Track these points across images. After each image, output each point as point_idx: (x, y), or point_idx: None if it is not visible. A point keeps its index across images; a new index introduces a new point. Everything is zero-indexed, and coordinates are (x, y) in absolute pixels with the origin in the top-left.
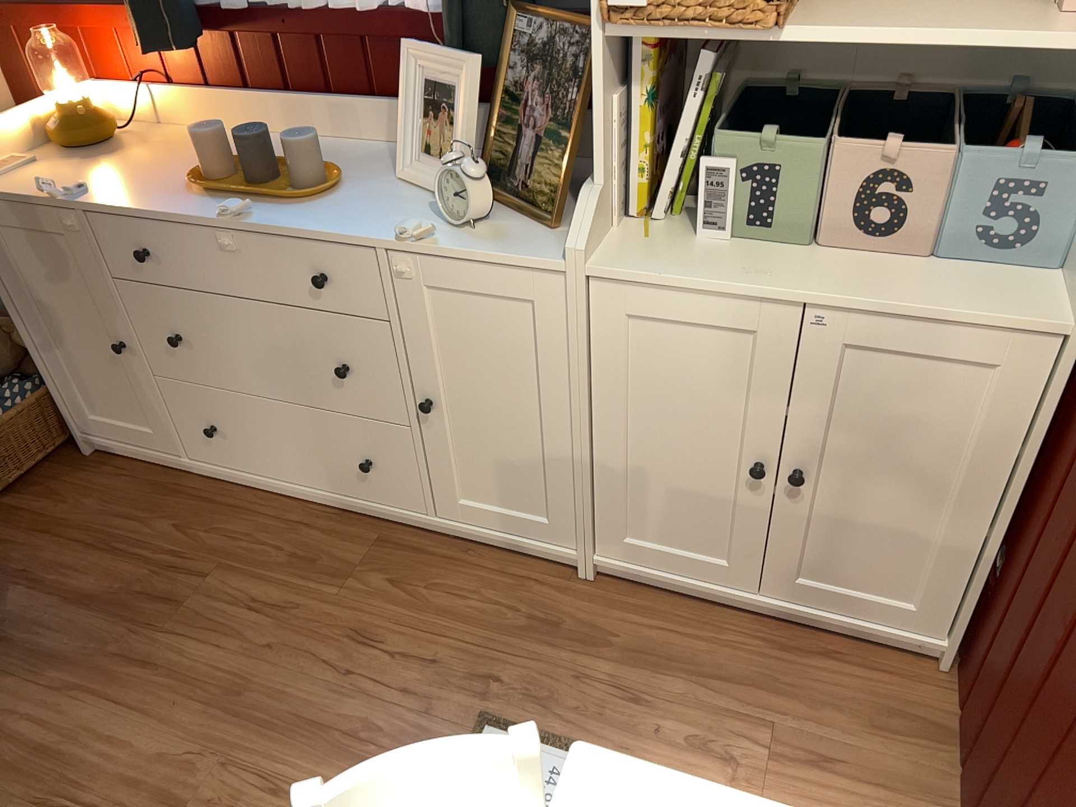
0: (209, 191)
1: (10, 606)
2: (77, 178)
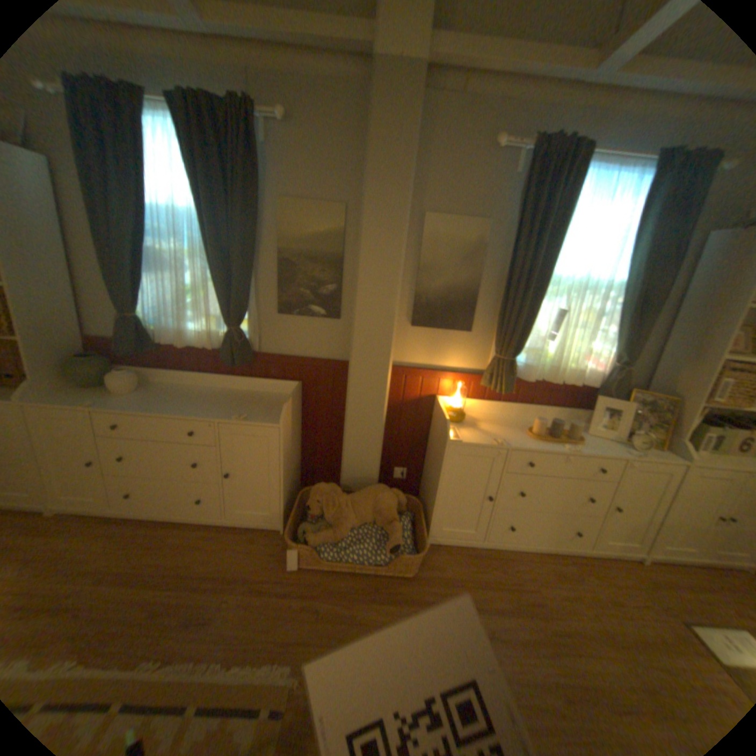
0: (544, 441)
1: (485, 626)
2: (485, 436)
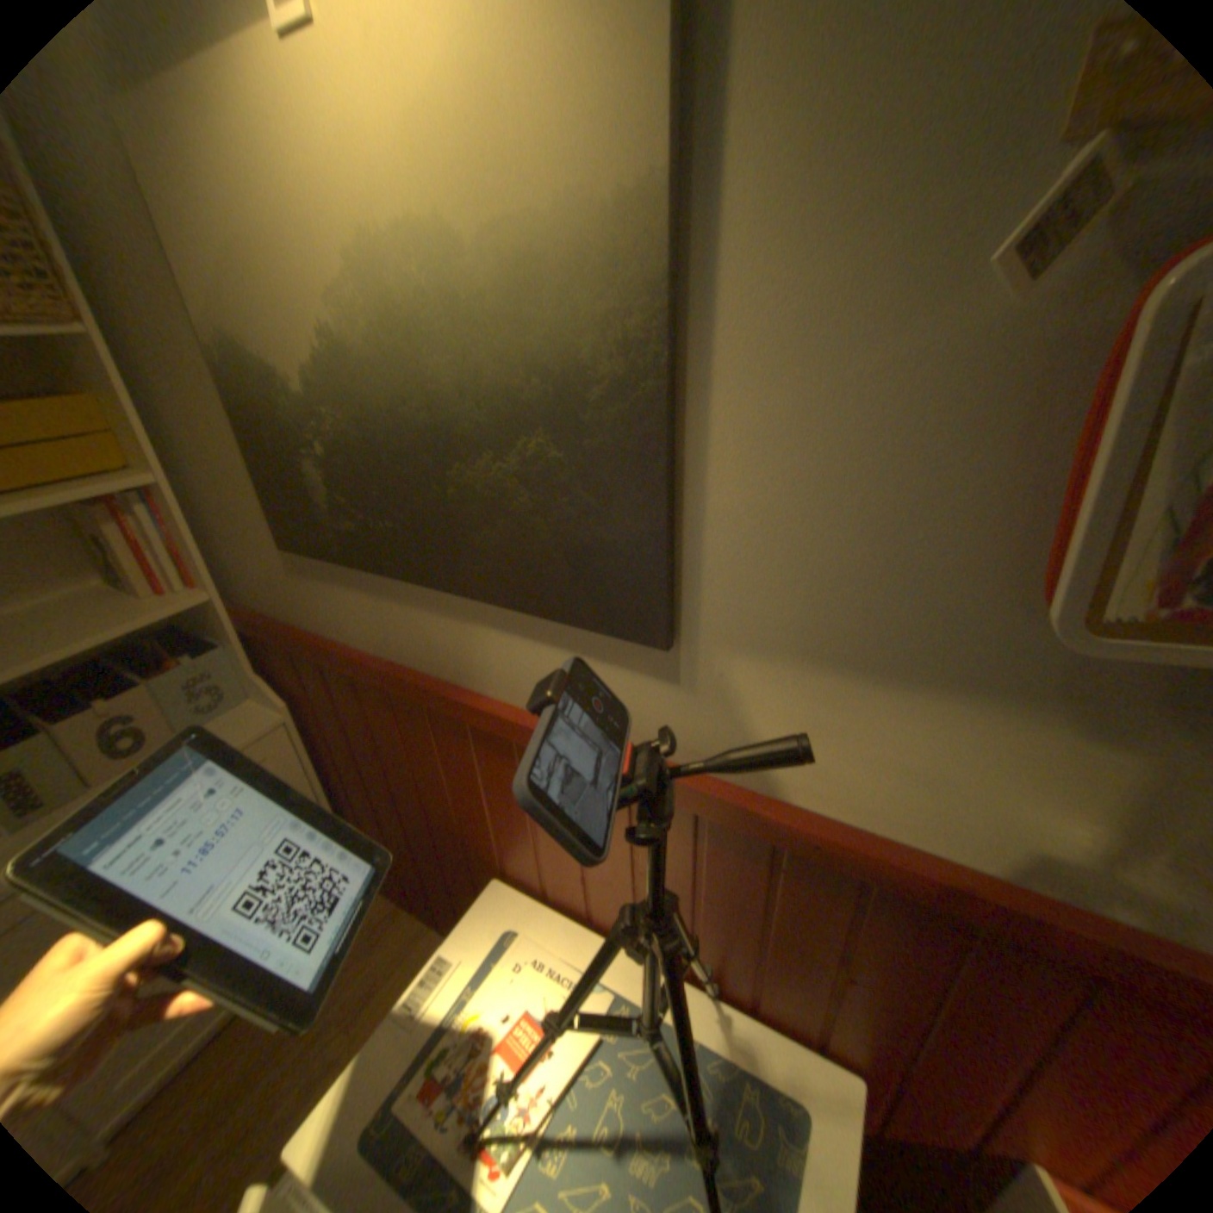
0: None
1: None
2: None
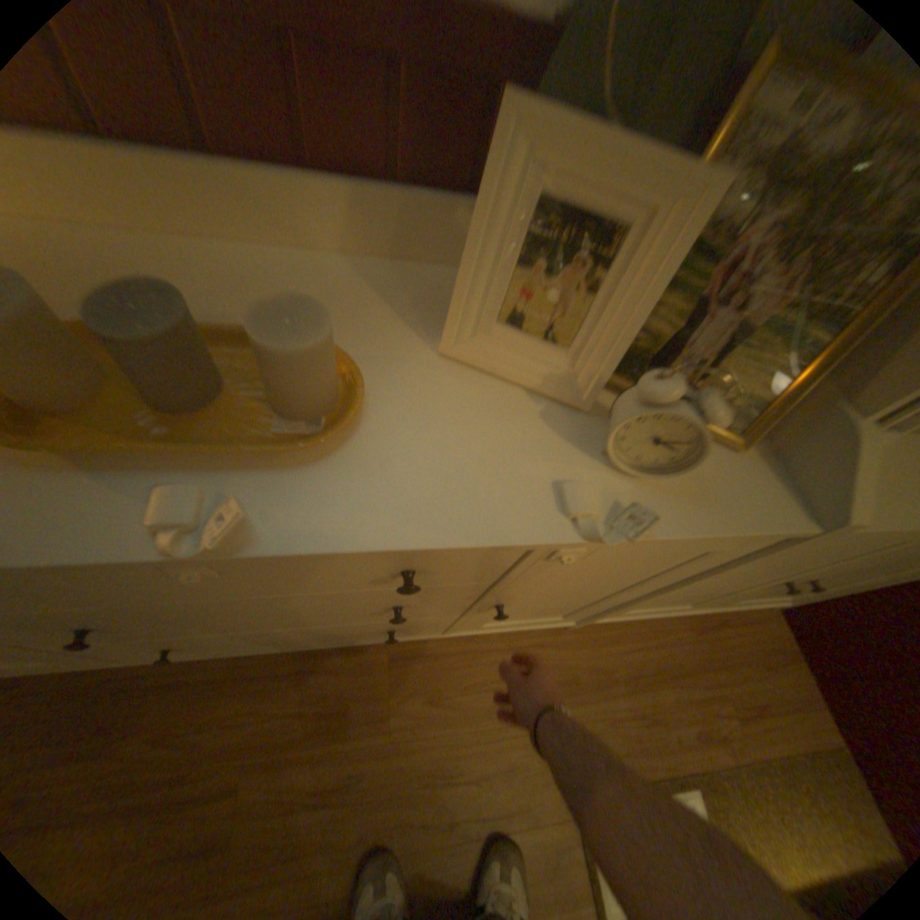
0: (68, 448)
1: None
2: None
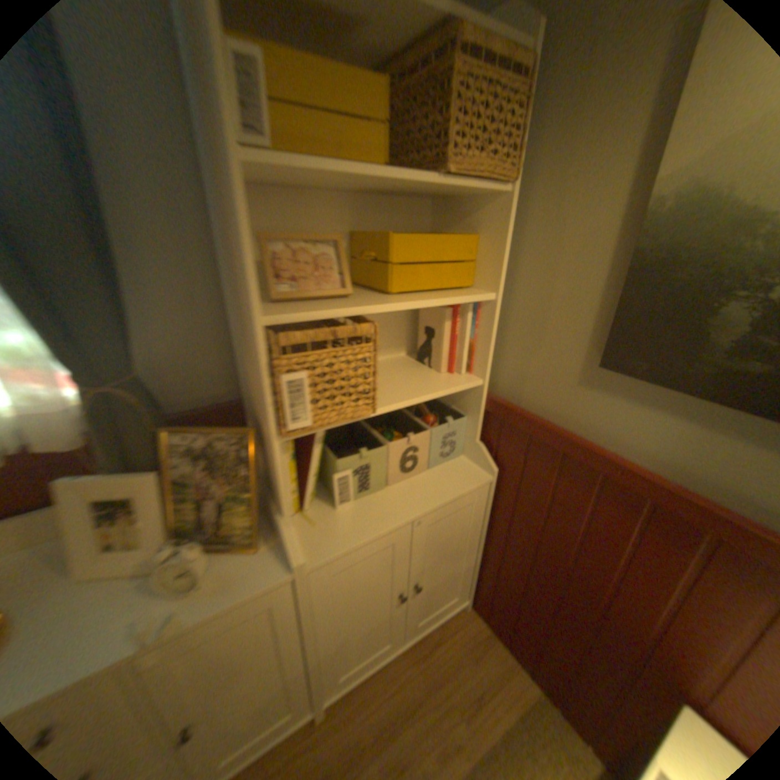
0: None
1: None
2: None
